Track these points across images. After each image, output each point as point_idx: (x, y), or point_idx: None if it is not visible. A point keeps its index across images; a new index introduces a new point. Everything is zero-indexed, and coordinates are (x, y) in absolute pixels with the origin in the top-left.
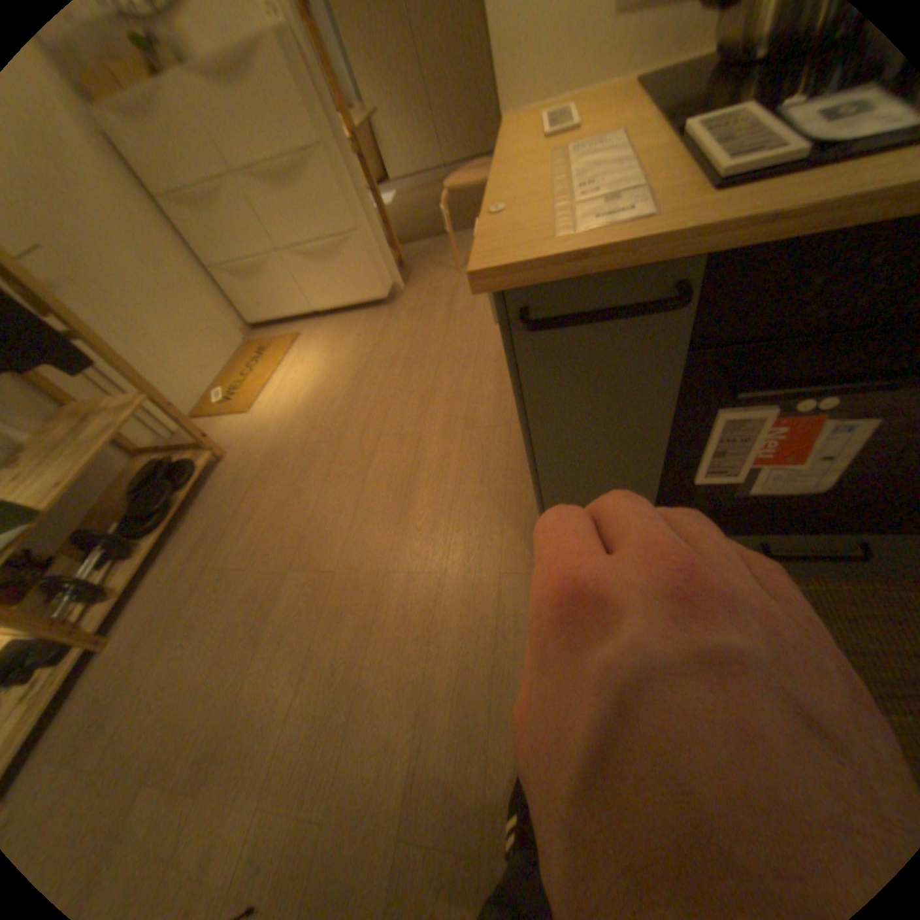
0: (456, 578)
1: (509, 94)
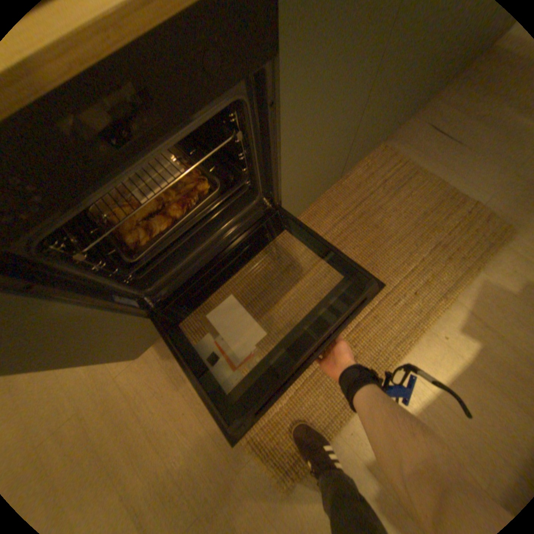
0: (88, 406)
1: None
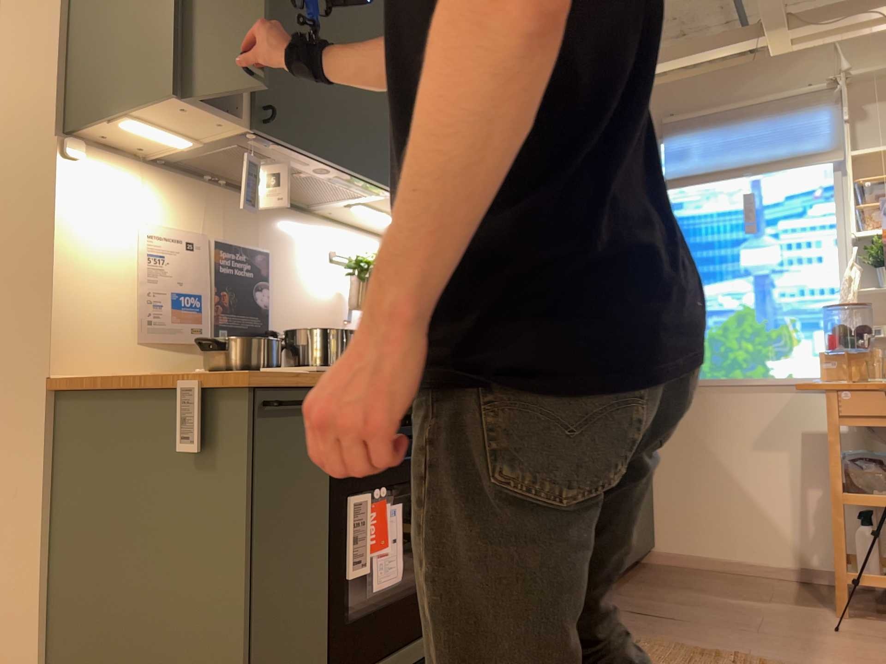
0: None
1: (57, 365)
